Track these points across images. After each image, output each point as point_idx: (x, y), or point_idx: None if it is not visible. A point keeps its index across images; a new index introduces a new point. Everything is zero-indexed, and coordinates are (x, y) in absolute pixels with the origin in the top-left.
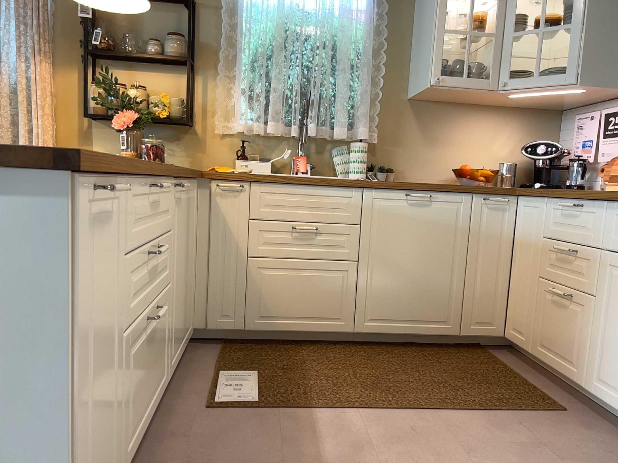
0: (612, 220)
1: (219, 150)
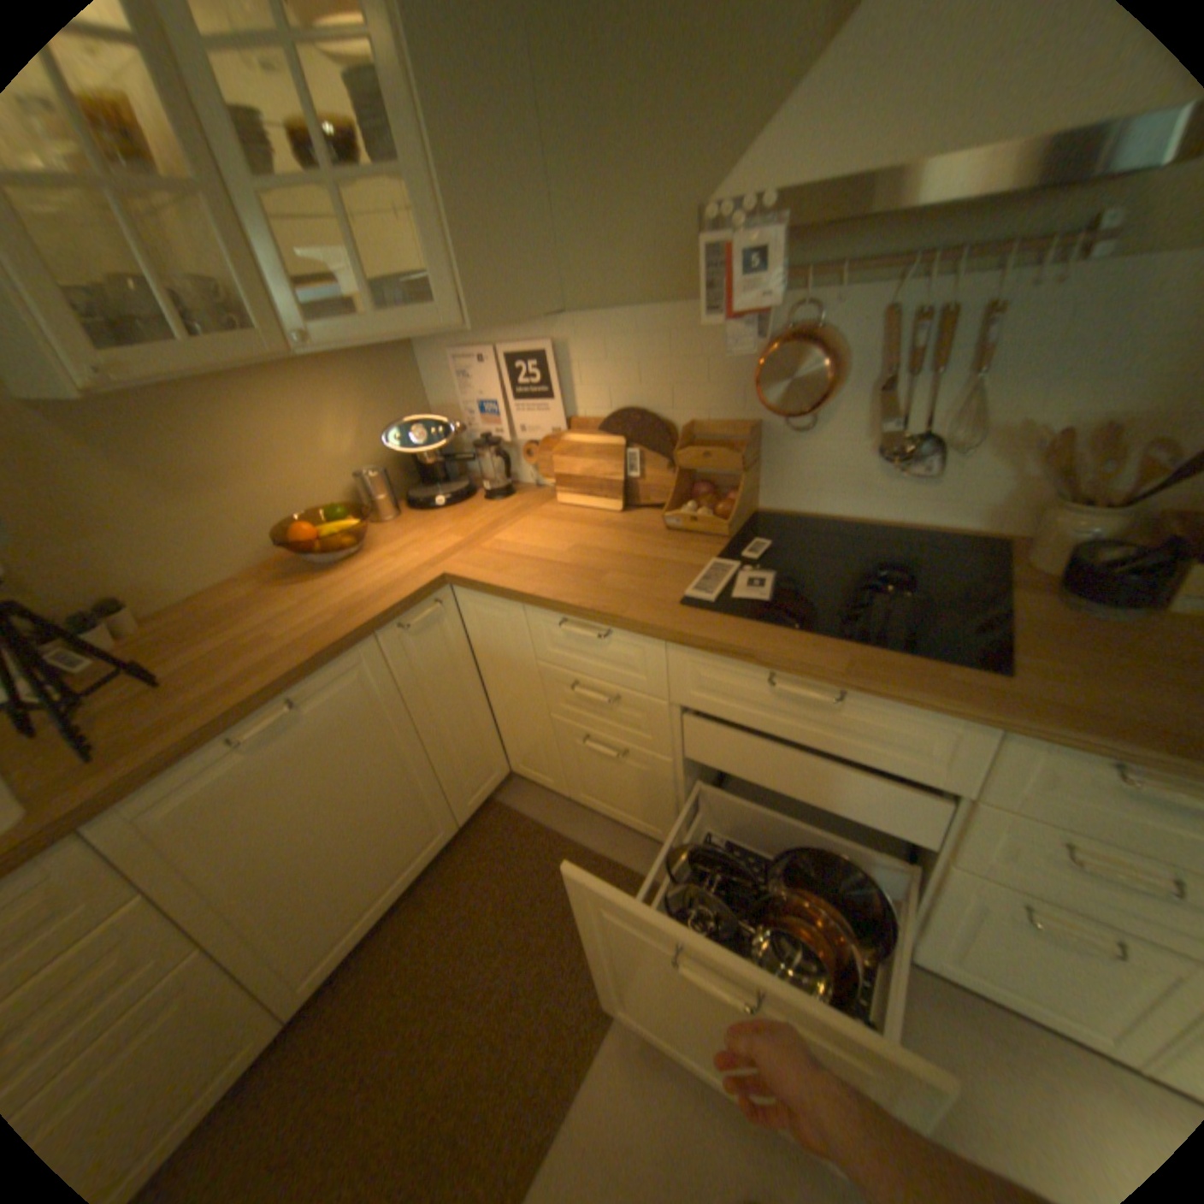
0: (682, 664)
1: None
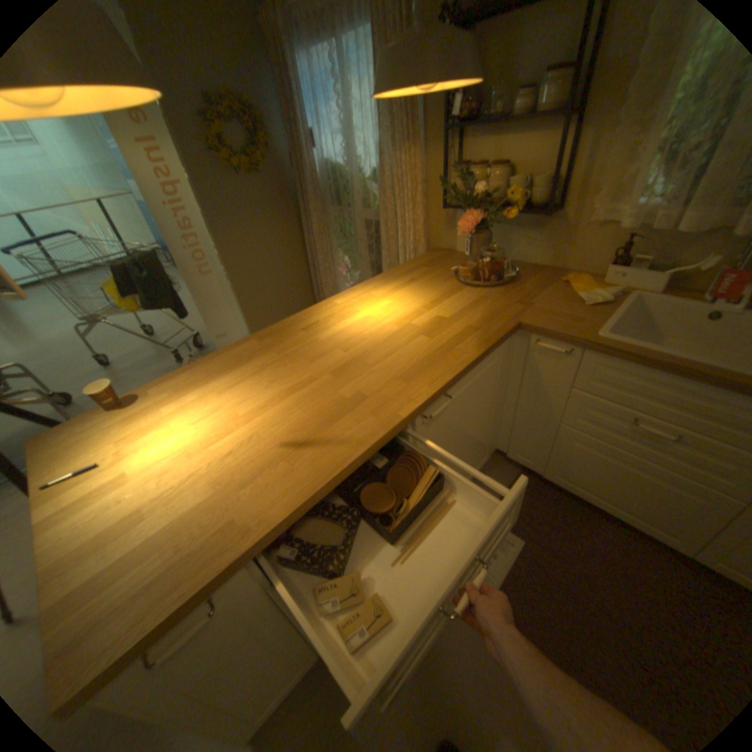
0: None
1: (593, 242)
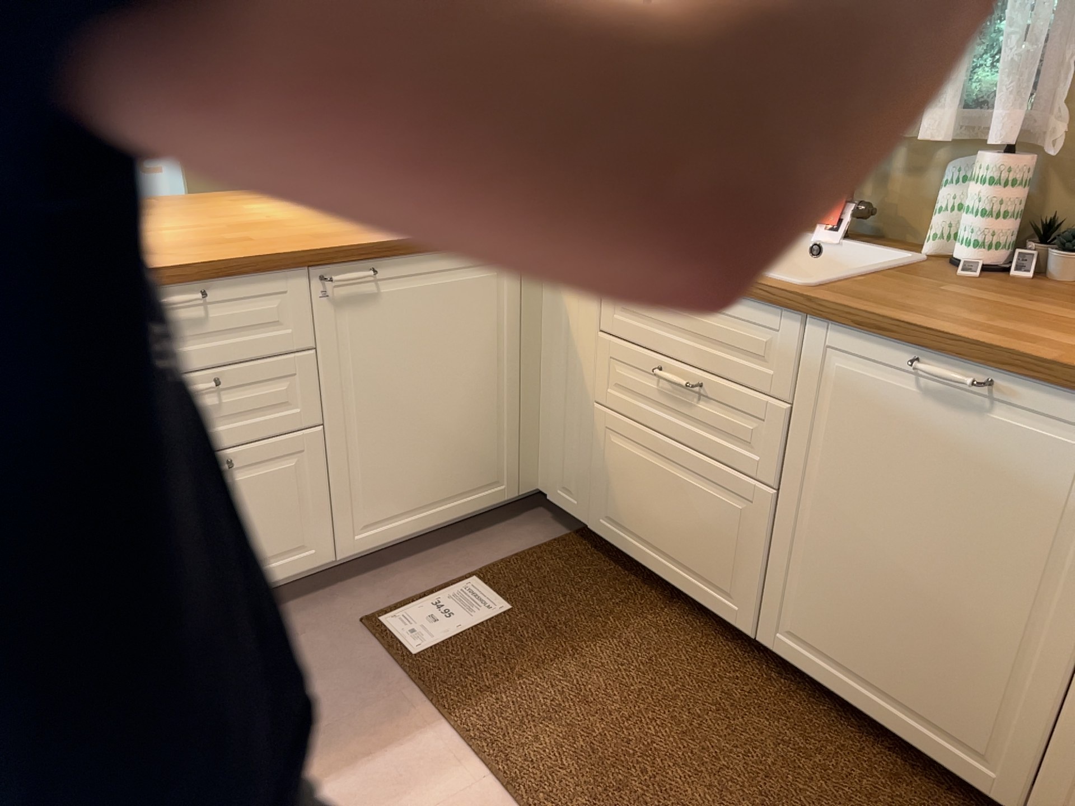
0: None
1: None
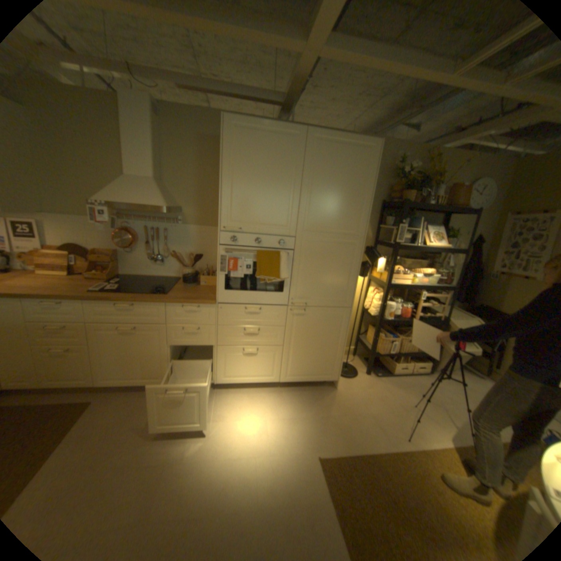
0: (87, 308)
1: None
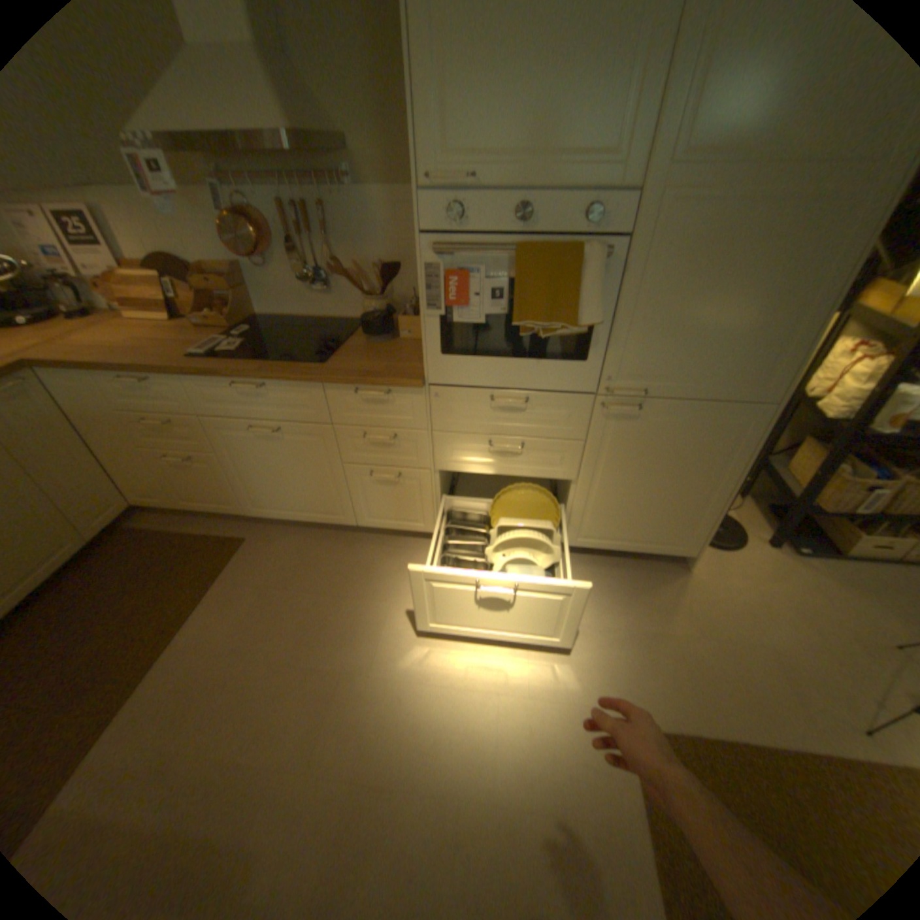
0: (192, 390)
1: None
